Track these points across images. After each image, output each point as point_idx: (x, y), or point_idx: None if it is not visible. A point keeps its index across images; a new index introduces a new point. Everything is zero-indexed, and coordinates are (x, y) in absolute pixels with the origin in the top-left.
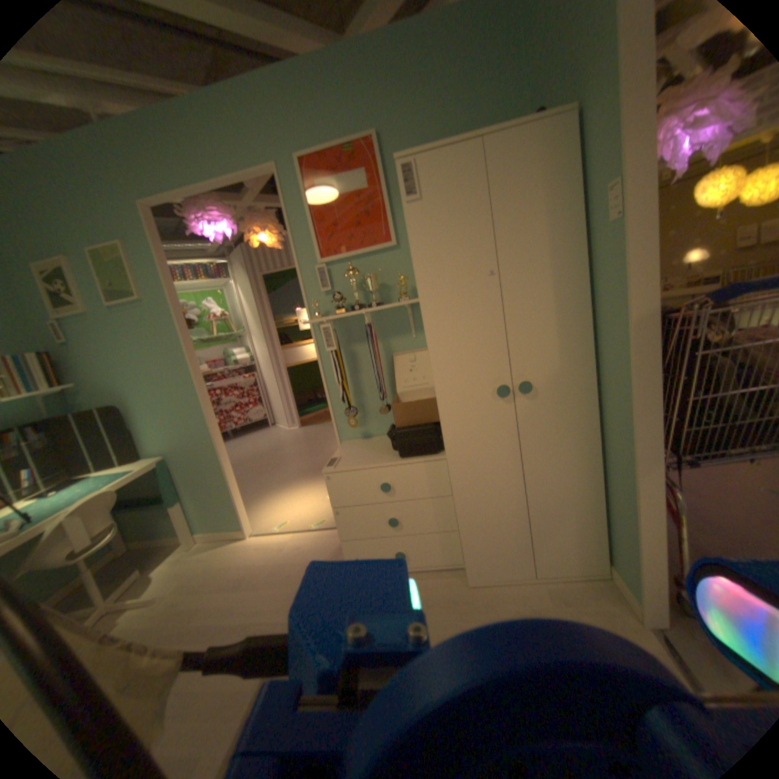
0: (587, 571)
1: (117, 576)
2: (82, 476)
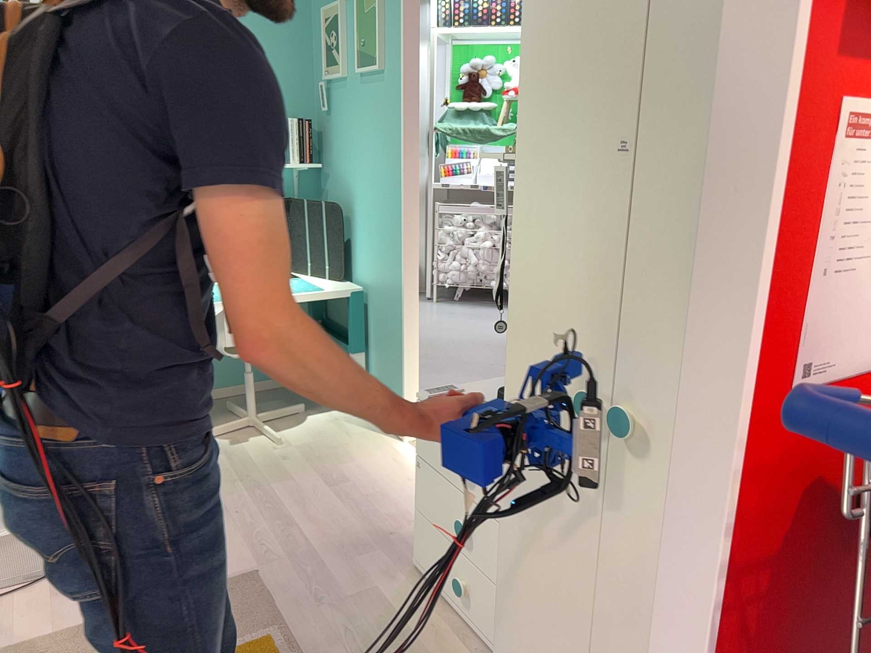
0: None
1: (294, 400)
2: (300, 274)
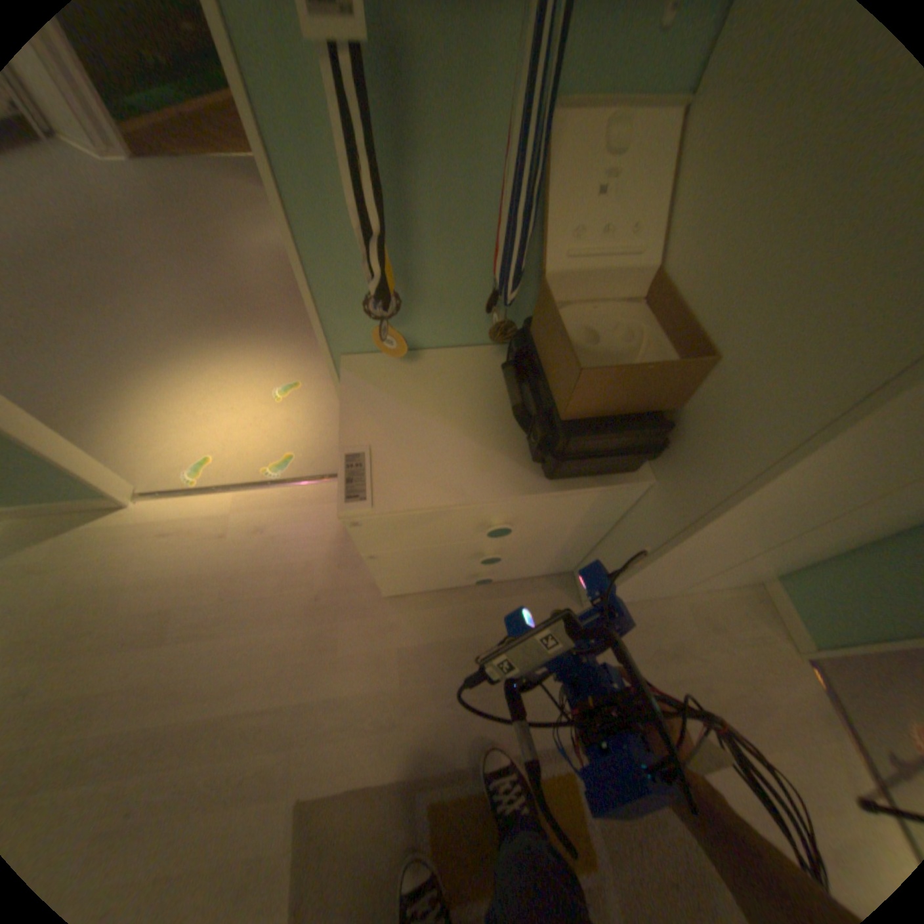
0: (749, 581)
1: None
2: None
